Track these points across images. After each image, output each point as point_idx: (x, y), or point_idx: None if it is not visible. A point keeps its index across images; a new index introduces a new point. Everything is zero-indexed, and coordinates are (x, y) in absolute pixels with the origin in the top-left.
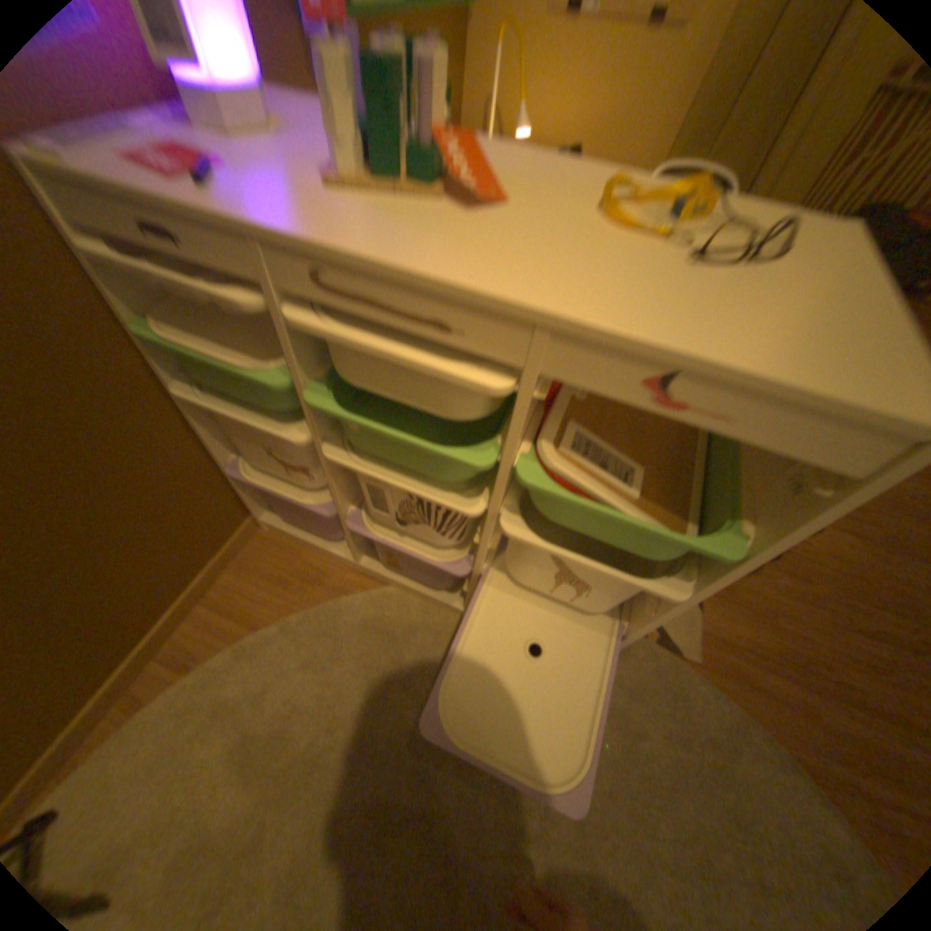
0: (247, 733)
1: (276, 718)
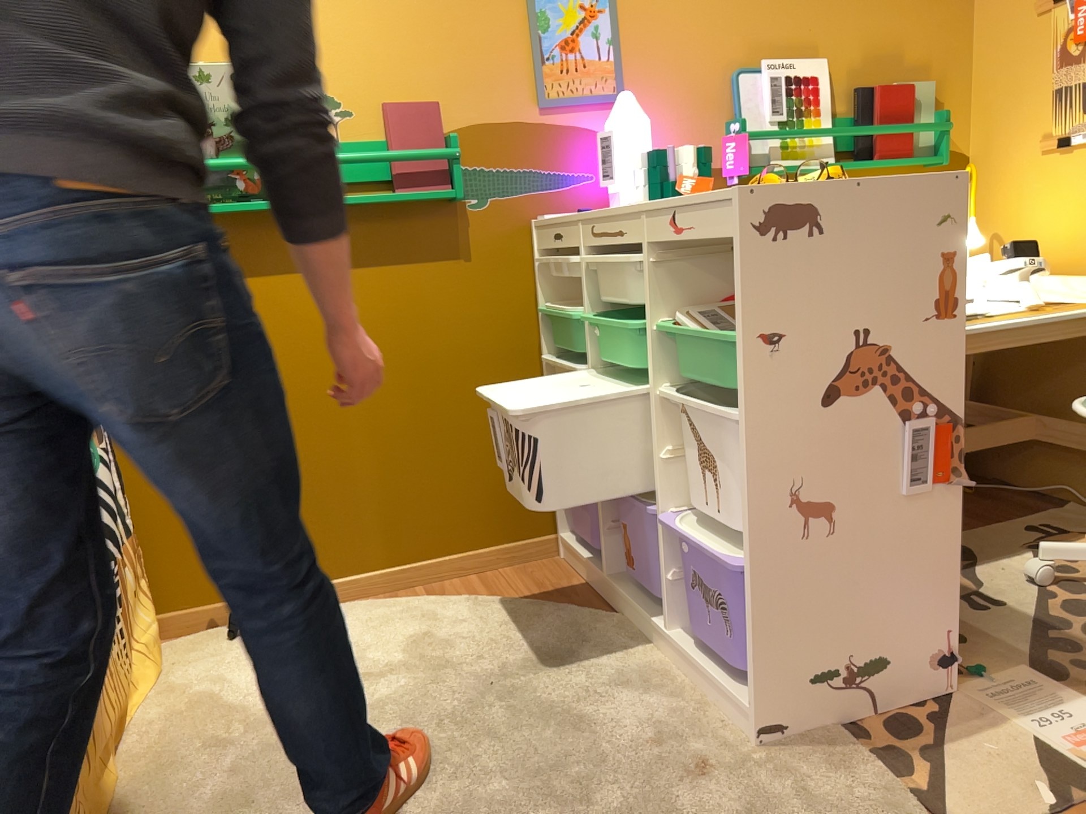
0: (431, 634)
1: (455, 637)
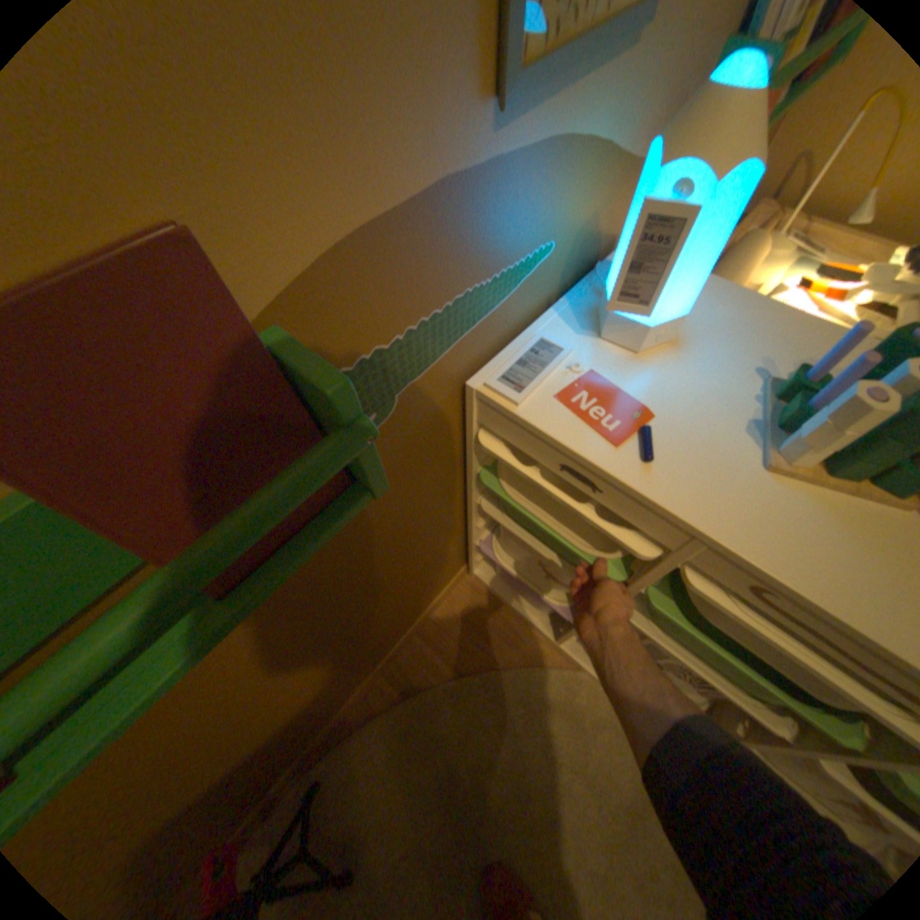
0: (454, 776)
1: (477, 772)
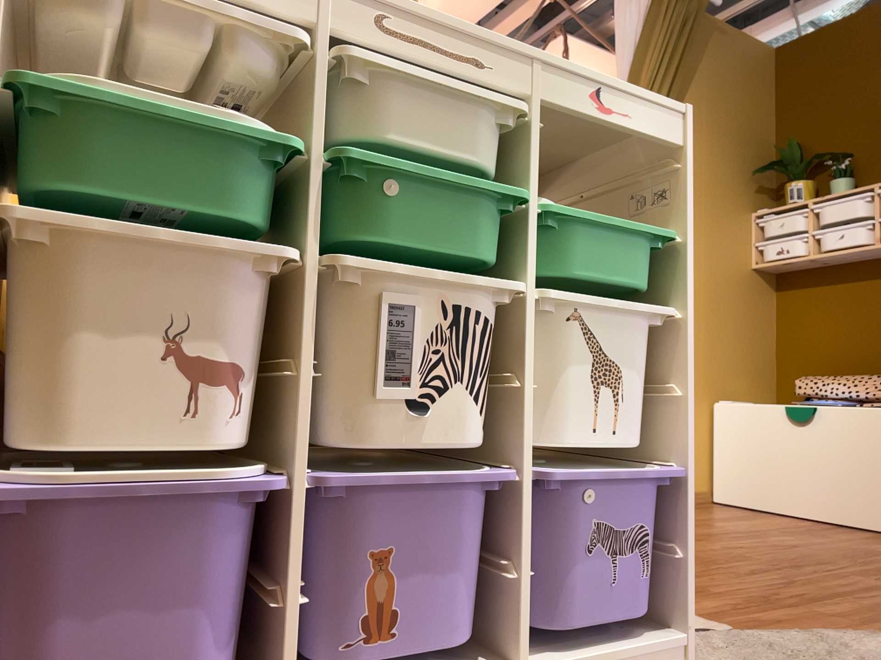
0: None
1: None
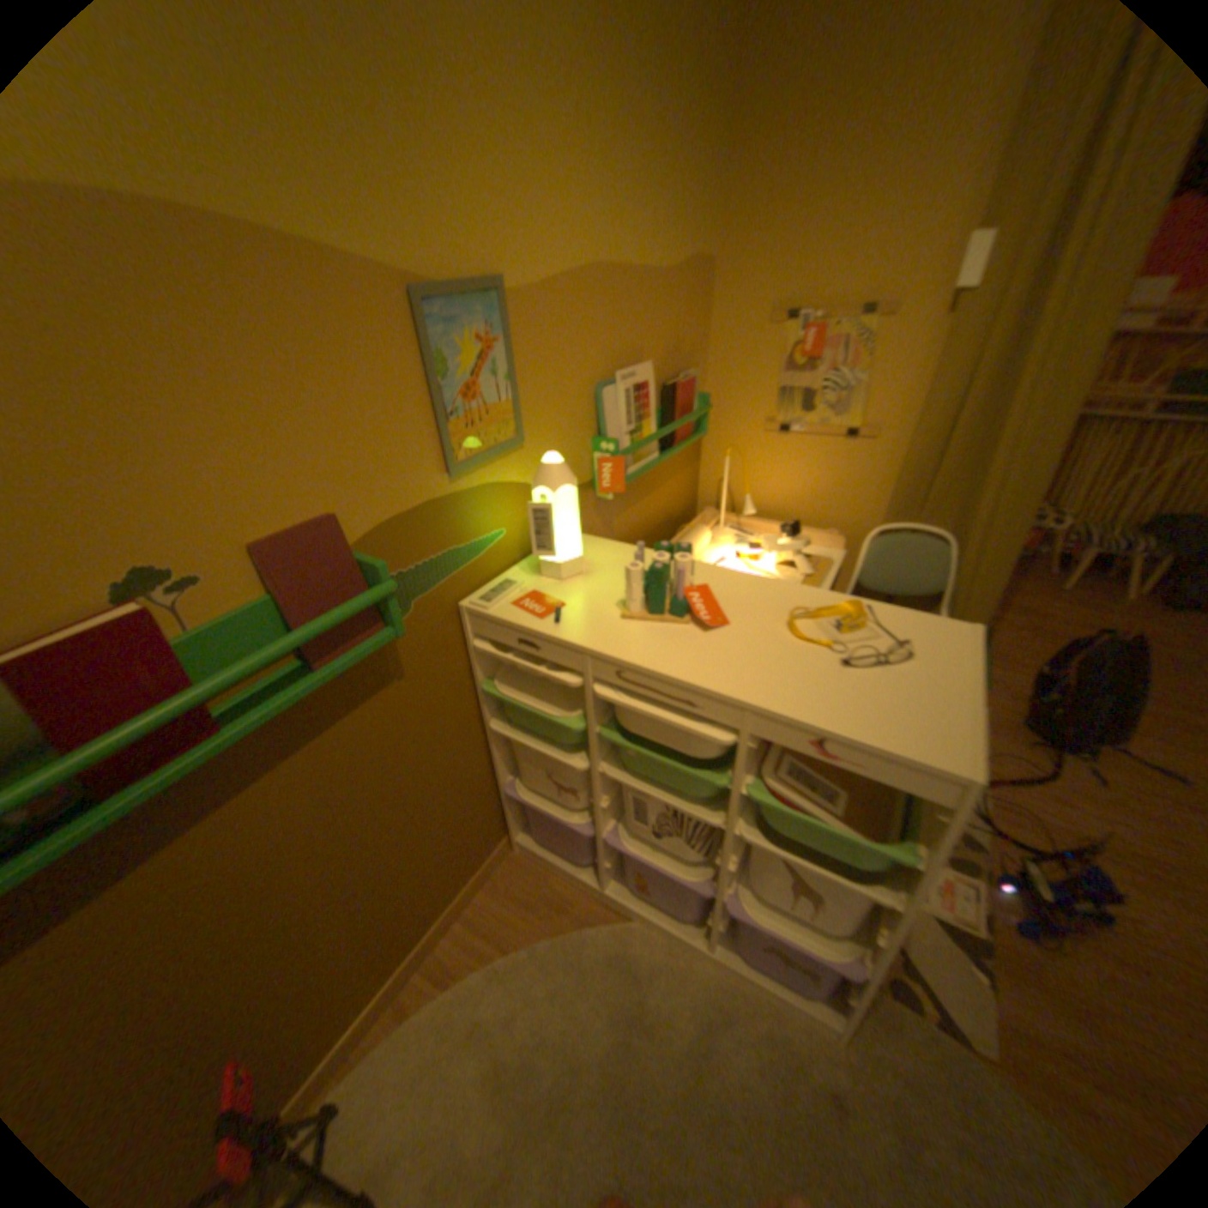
0: (499, 1062)
1: (526, 1050)
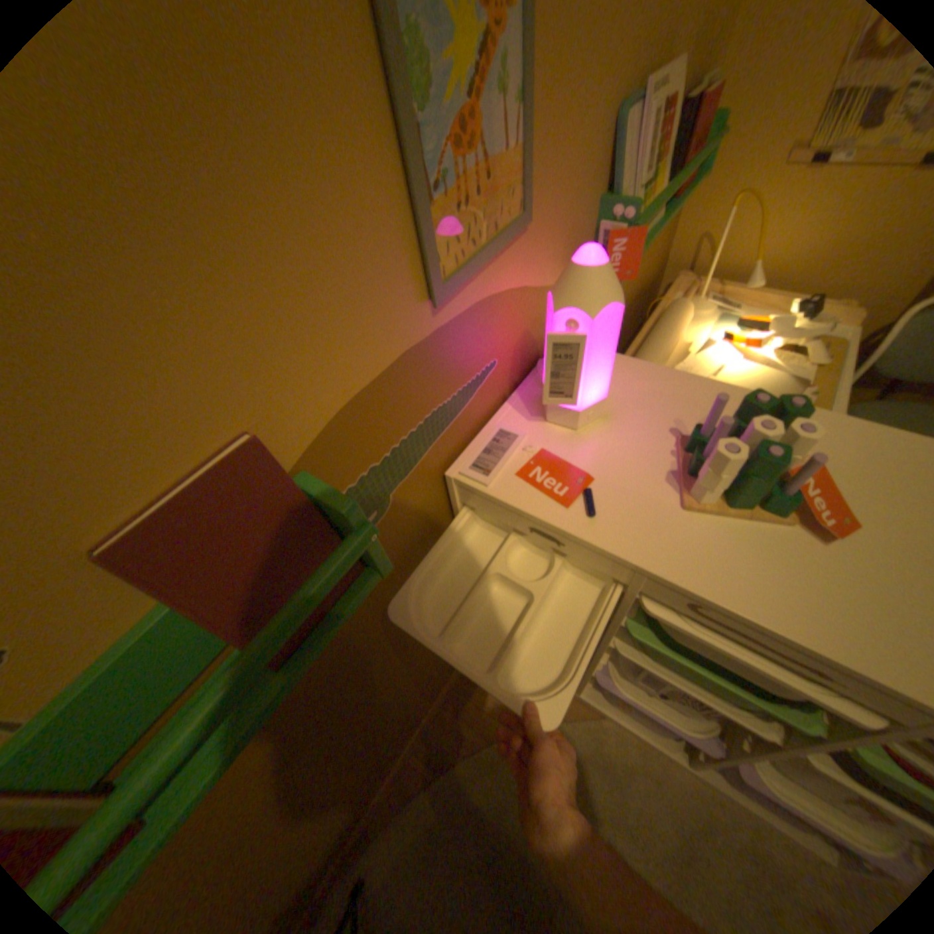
0: (496, 850)
1: (519, 842)
